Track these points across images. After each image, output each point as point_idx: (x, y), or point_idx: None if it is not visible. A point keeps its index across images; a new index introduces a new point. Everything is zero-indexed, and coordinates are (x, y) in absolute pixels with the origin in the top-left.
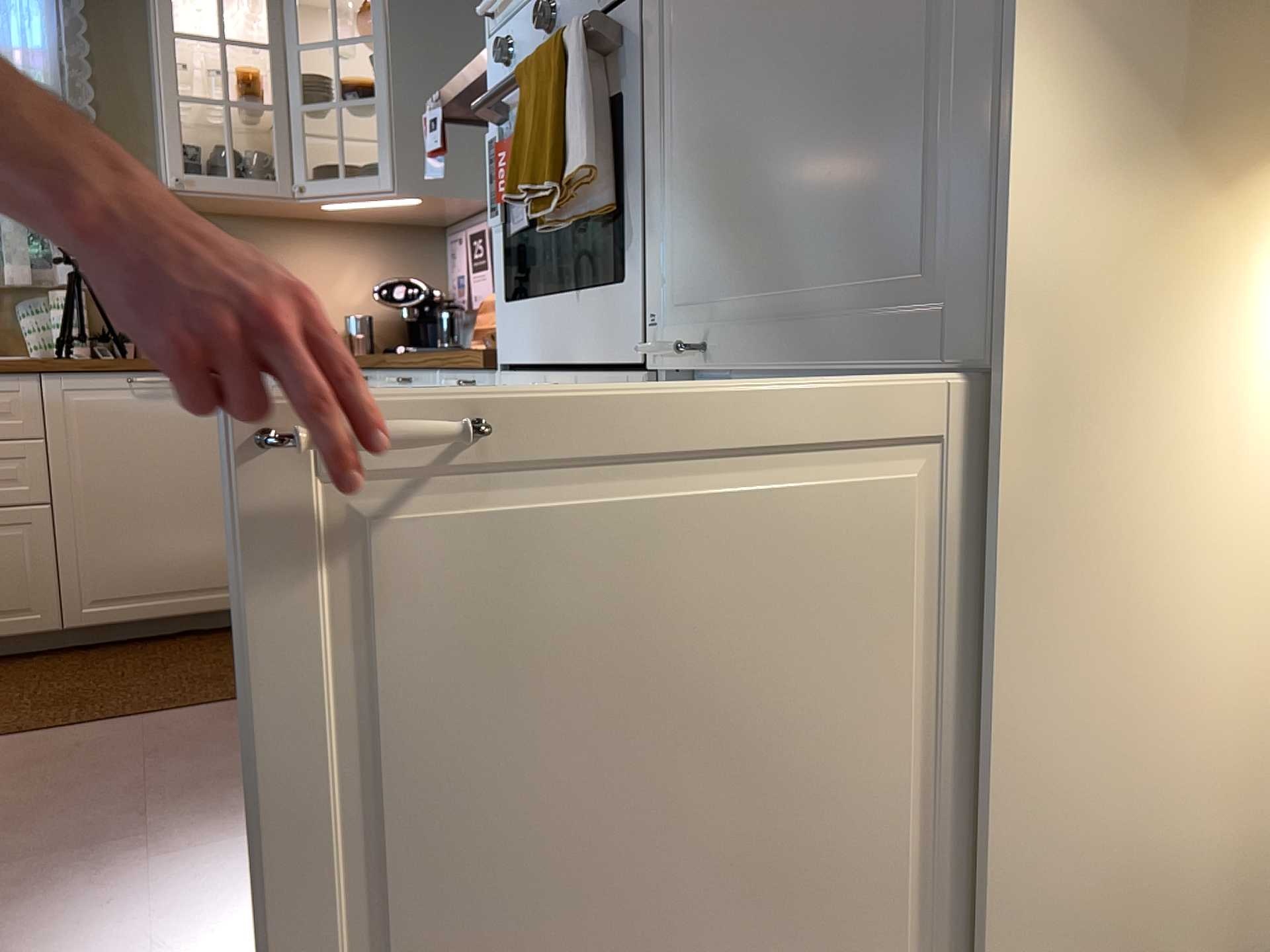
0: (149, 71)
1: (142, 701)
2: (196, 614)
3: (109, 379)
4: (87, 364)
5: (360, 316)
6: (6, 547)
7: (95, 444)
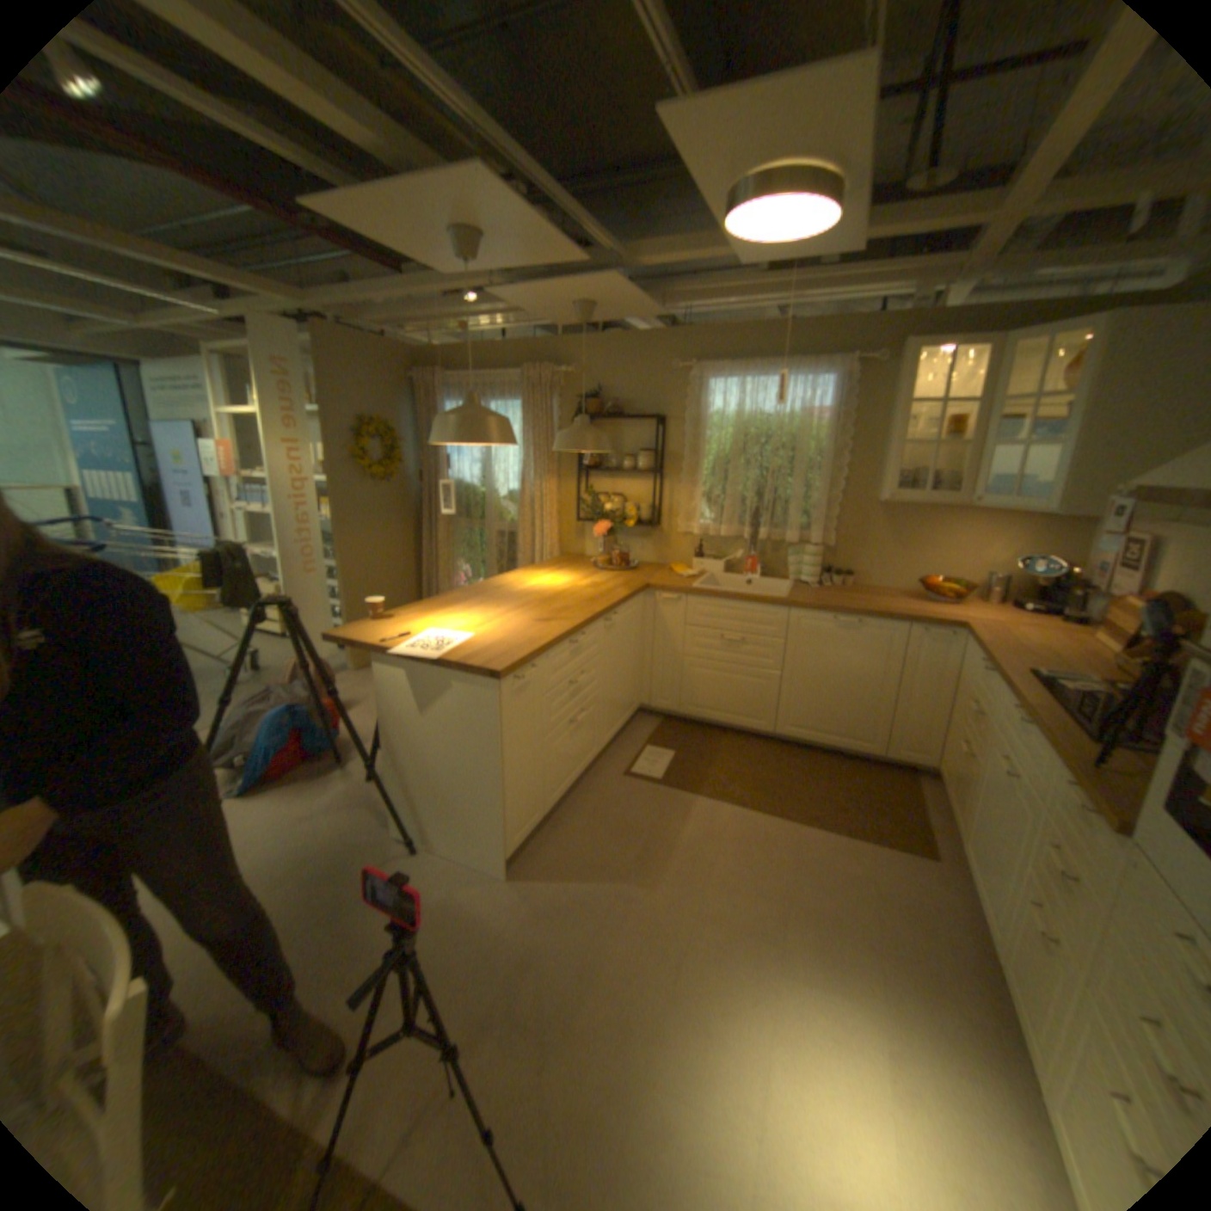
0: (889, 412)
1: (801, 809)
2: (841, 748)
3: (823, 615)
4: (814, 606)
5: (1001, 572)
6: (756, 688)
7: (809, 648)
